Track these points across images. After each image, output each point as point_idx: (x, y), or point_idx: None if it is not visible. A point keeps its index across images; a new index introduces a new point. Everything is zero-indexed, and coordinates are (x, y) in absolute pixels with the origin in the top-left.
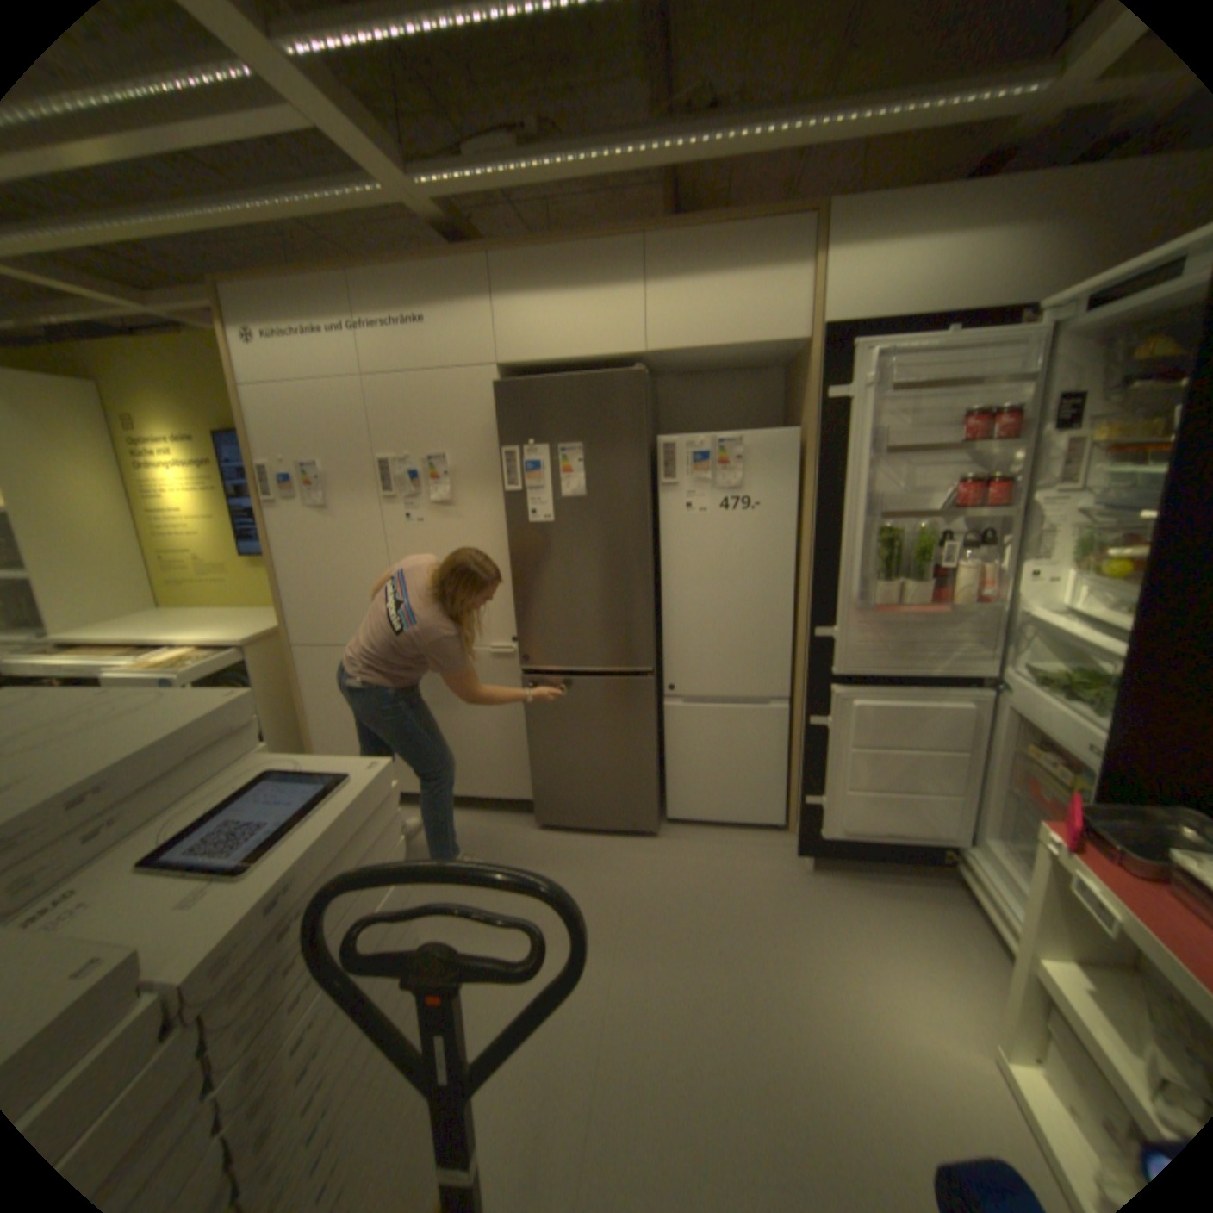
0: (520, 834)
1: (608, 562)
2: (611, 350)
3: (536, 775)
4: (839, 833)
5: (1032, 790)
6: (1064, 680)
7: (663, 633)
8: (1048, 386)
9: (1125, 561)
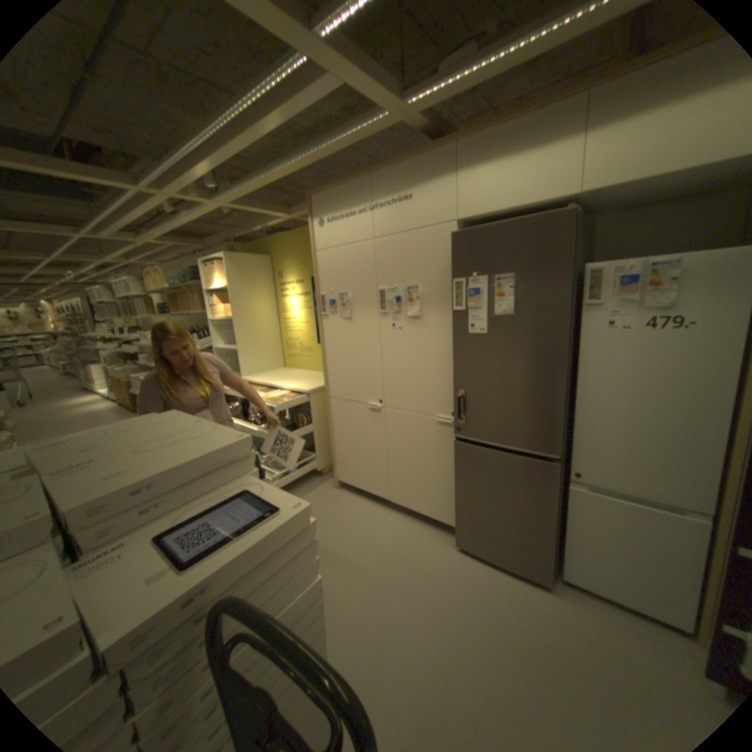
0: (444, 550)
1: (527, 367)
2: (547, 196)
3: (459, 513)
4: None
5: None
6: None
7: (575, 429)
8: None
9: None
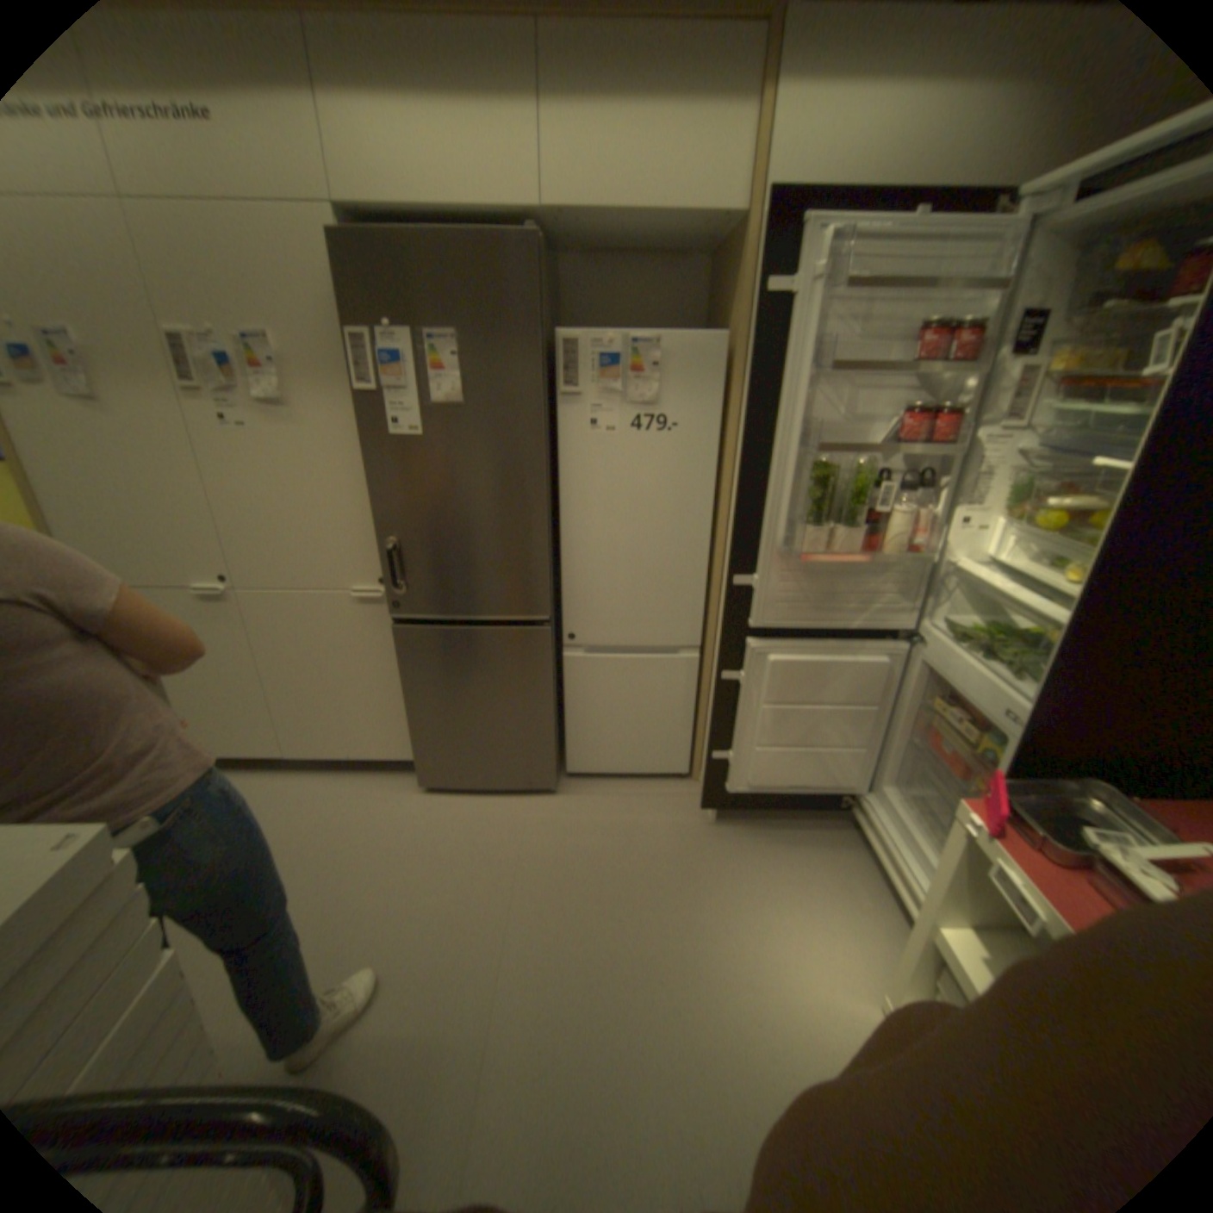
0: (400, 799)
1: (493, 490)
2: (492, 199)
3: (416, 735)
4: (743, 787)
5: (930, 739)
6: (985, 638)
7: (562, 574)
8: (1002, 301)
9: (1062, 511)
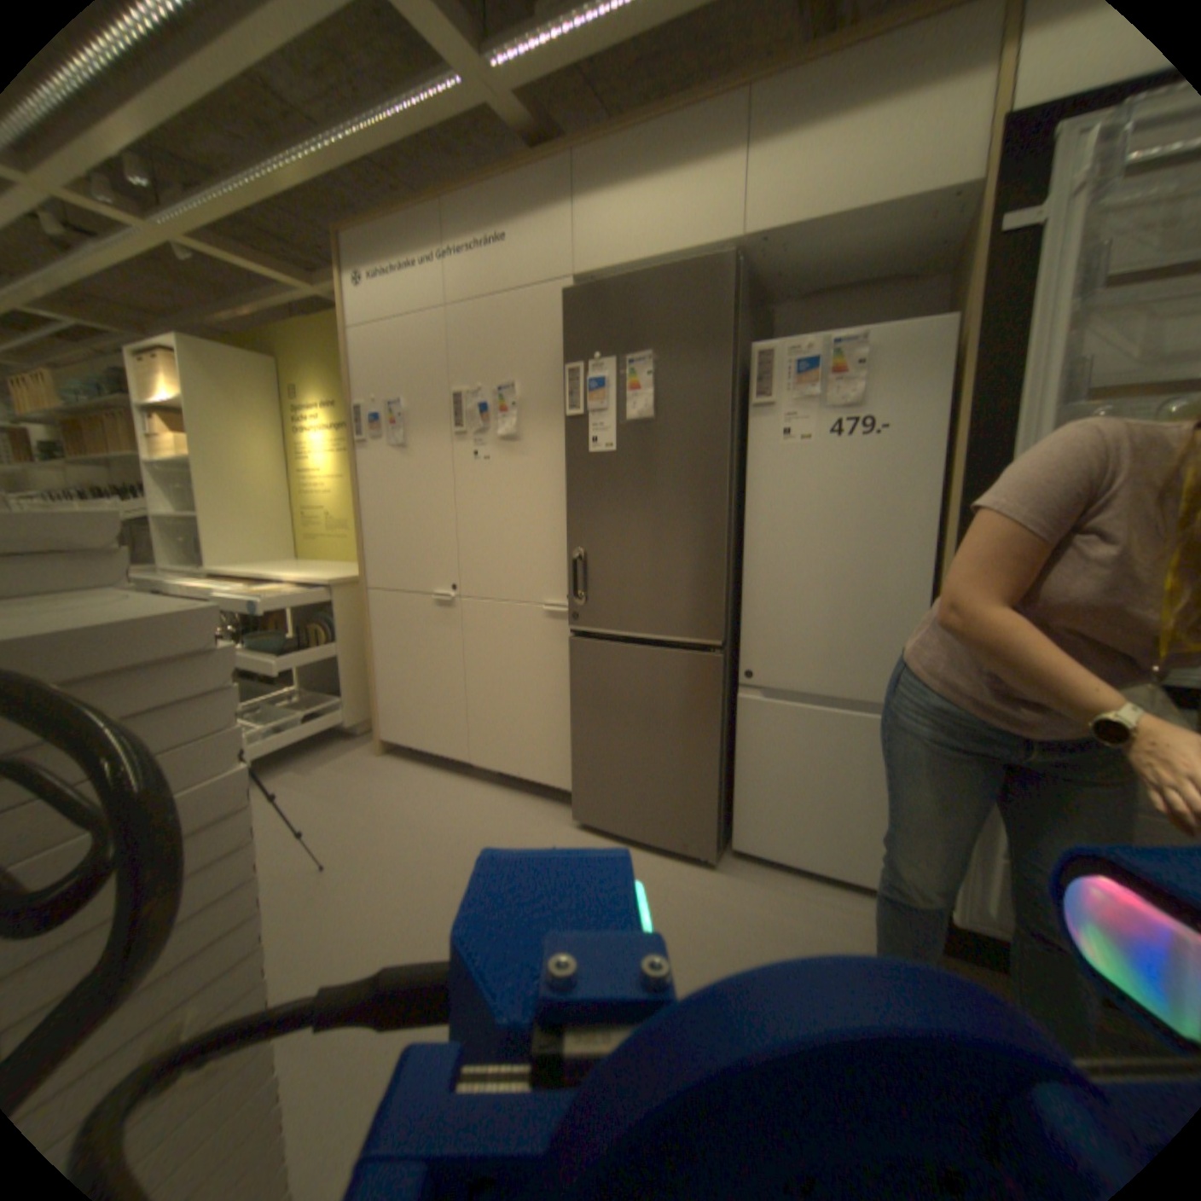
0: (554, 827)
1: (674, 499)
2: (699, 239)
3: (577, 759)
4: (983, 921)
5: None
6: None
7: (744, 602)
8: None
9: None
